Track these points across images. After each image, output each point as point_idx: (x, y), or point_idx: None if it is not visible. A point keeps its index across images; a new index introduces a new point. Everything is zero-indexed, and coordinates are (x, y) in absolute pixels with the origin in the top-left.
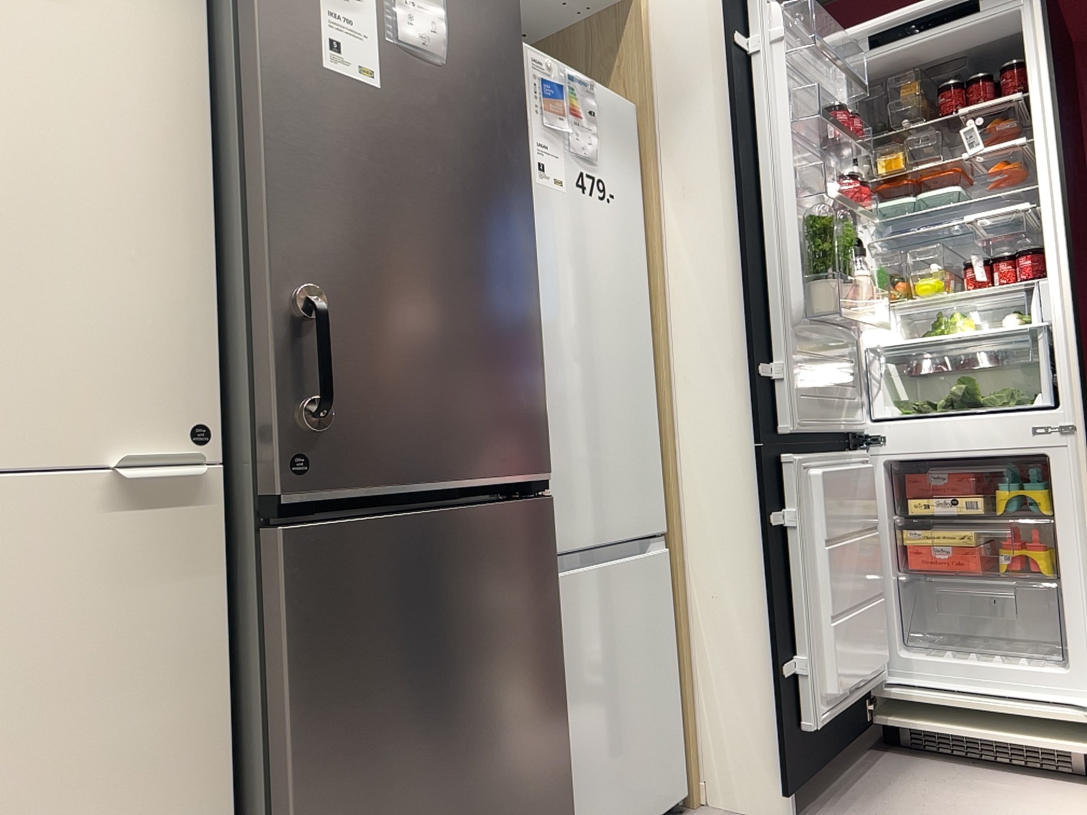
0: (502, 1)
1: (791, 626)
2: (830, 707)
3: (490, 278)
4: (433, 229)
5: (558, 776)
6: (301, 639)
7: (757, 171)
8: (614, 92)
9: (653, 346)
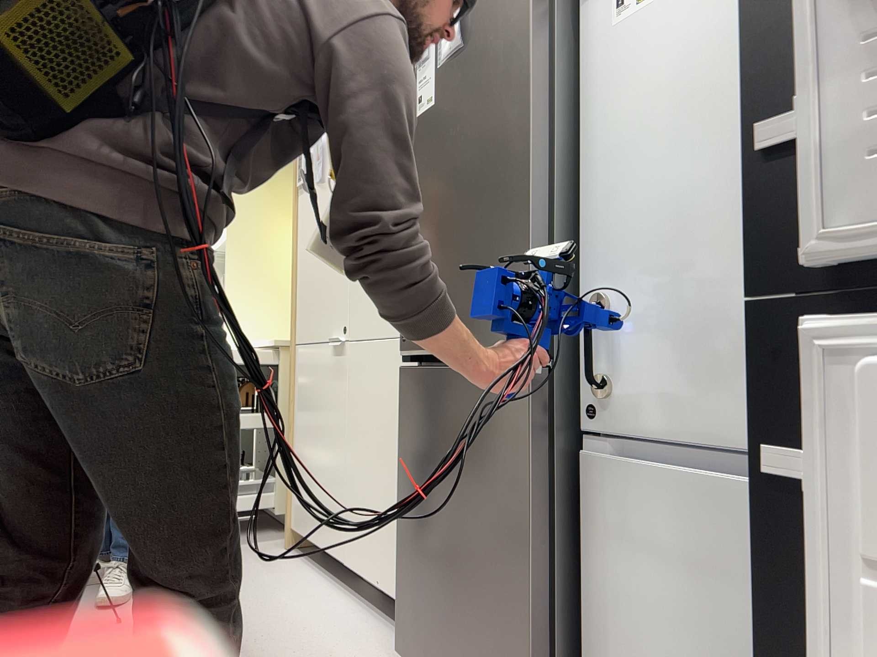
0: None
1: None
2: None
3: (488, 187)
4: (455, 174)
5: (528, 628)
6: (403, 424)
7: None
8: None
9: None
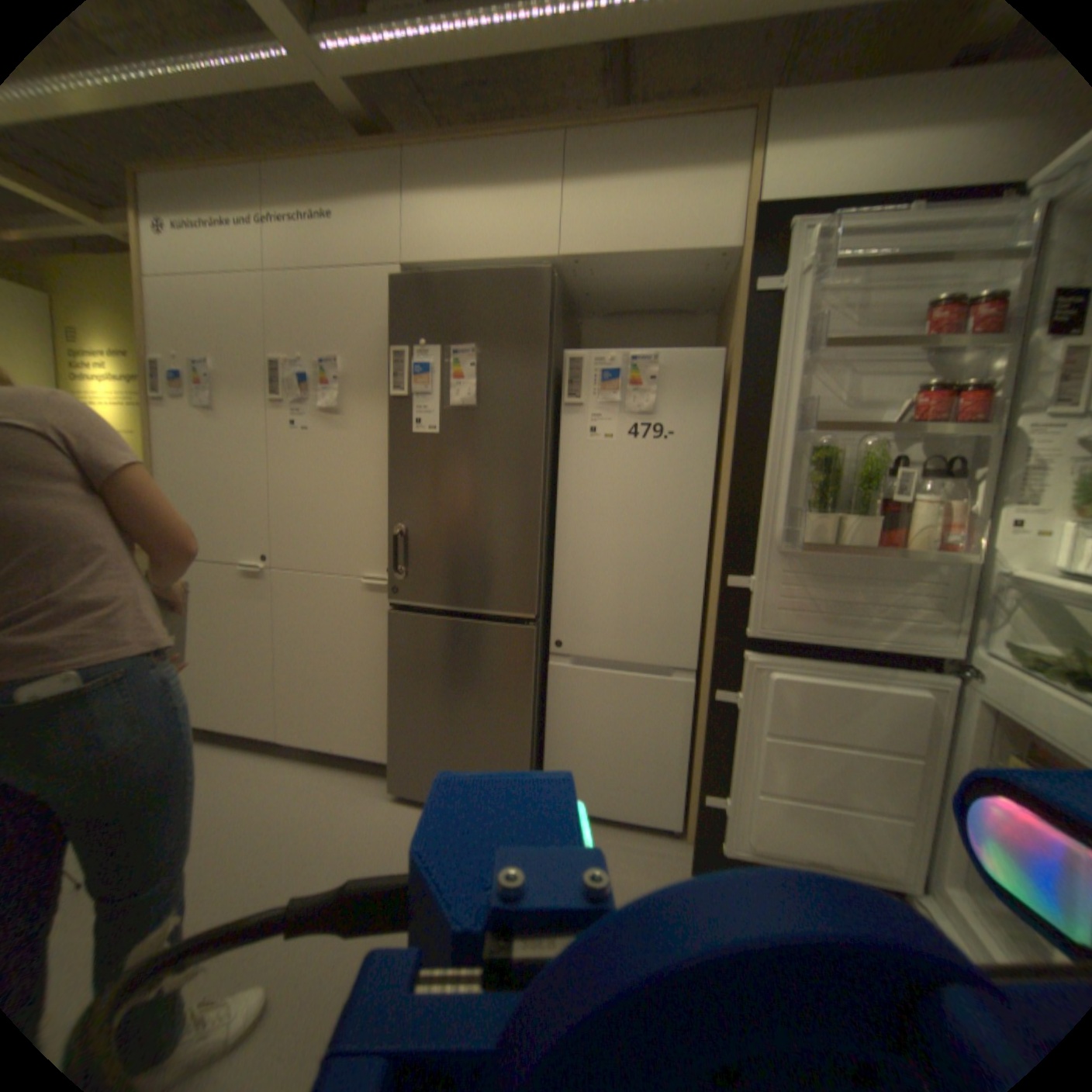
0: (529, 350)
1: (727, 776)
2: (754, 854)
3: (498, 513)
4: (463, 493)
5: (521, 756)
6: (393, 648)
7: (767, 408)
8: (690, 350)
9: (714, 539)
